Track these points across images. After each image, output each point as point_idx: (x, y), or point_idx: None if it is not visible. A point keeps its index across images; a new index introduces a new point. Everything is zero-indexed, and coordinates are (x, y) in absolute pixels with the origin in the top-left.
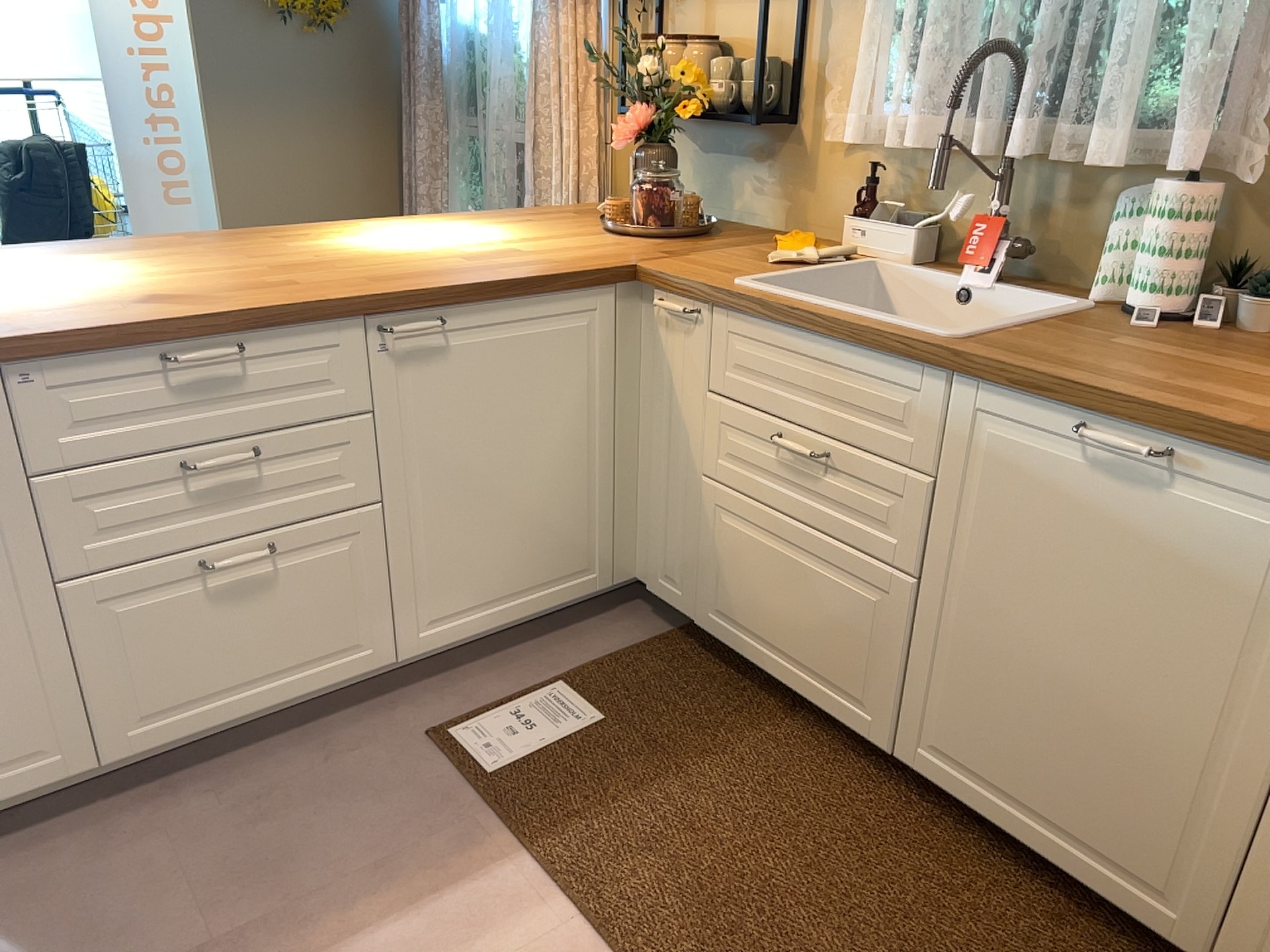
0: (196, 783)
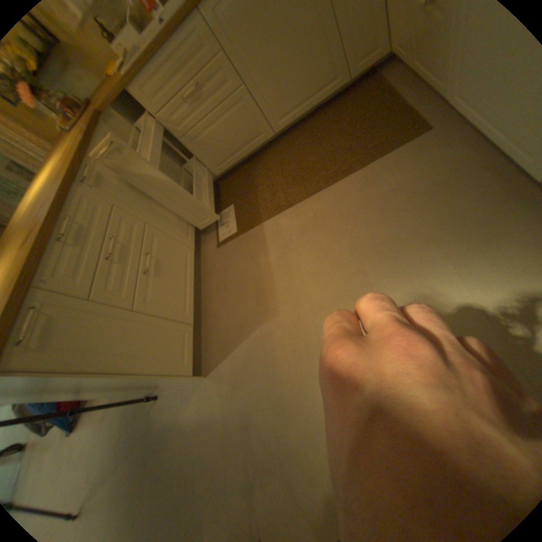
0: (207, 306)
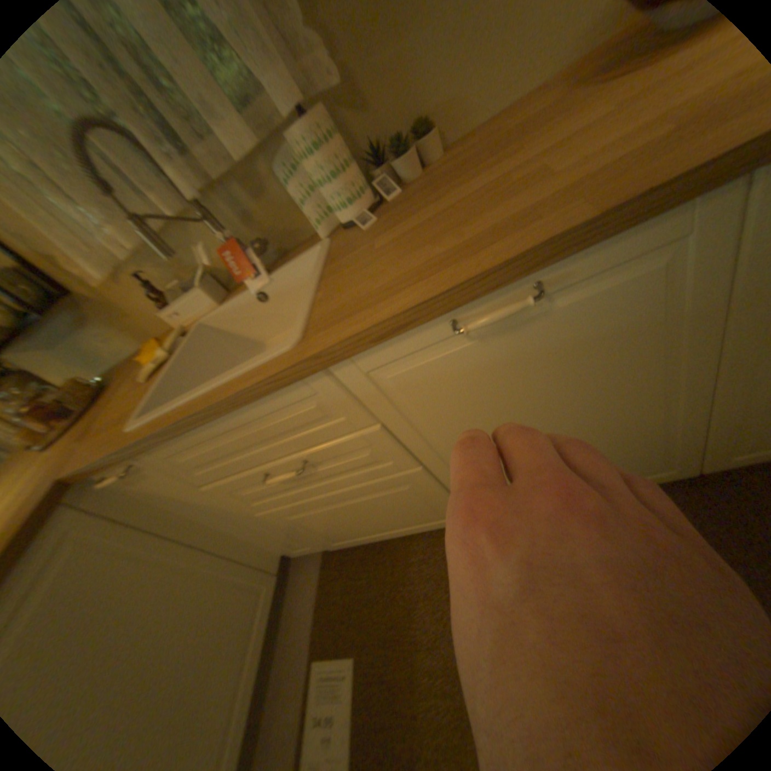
0: None
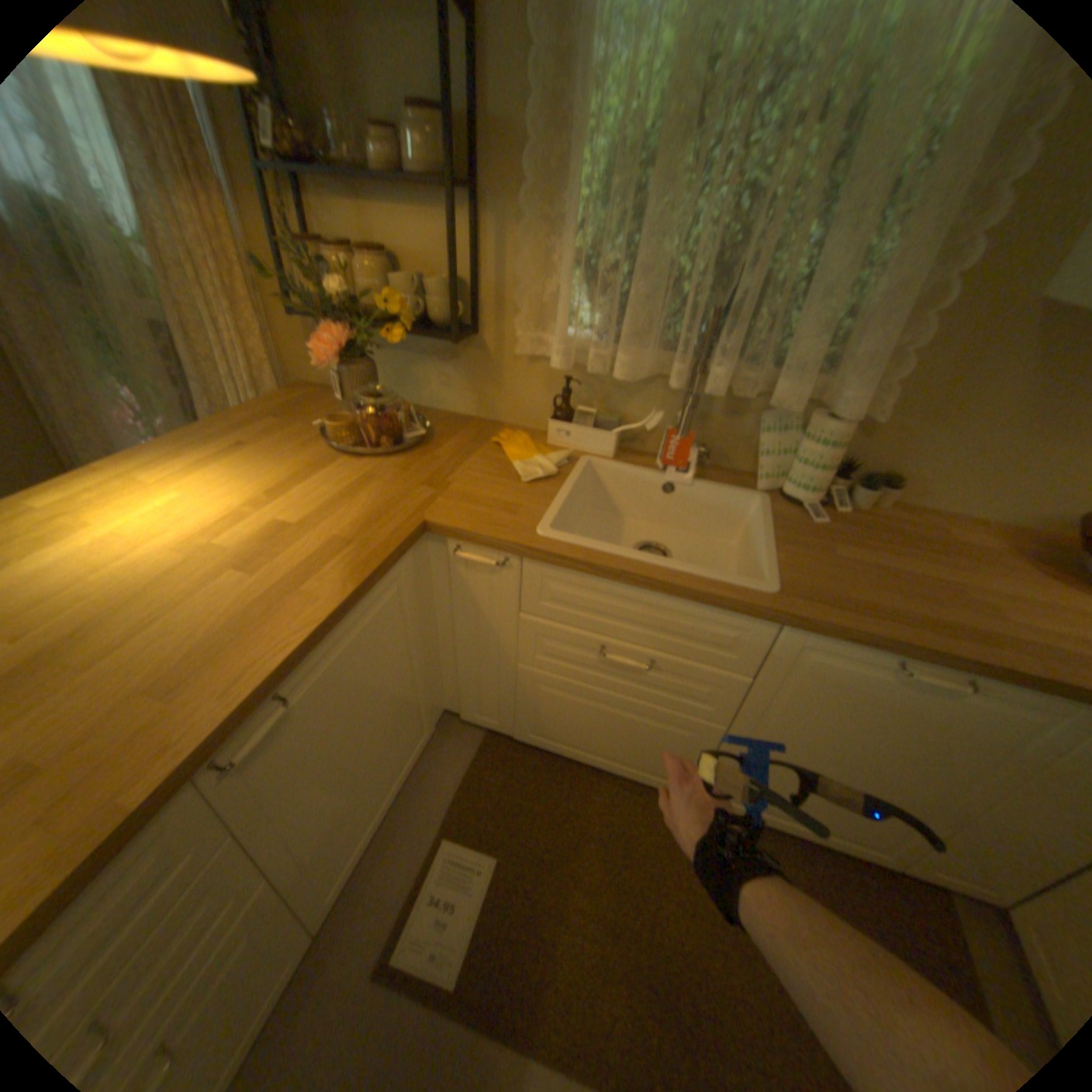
0: None
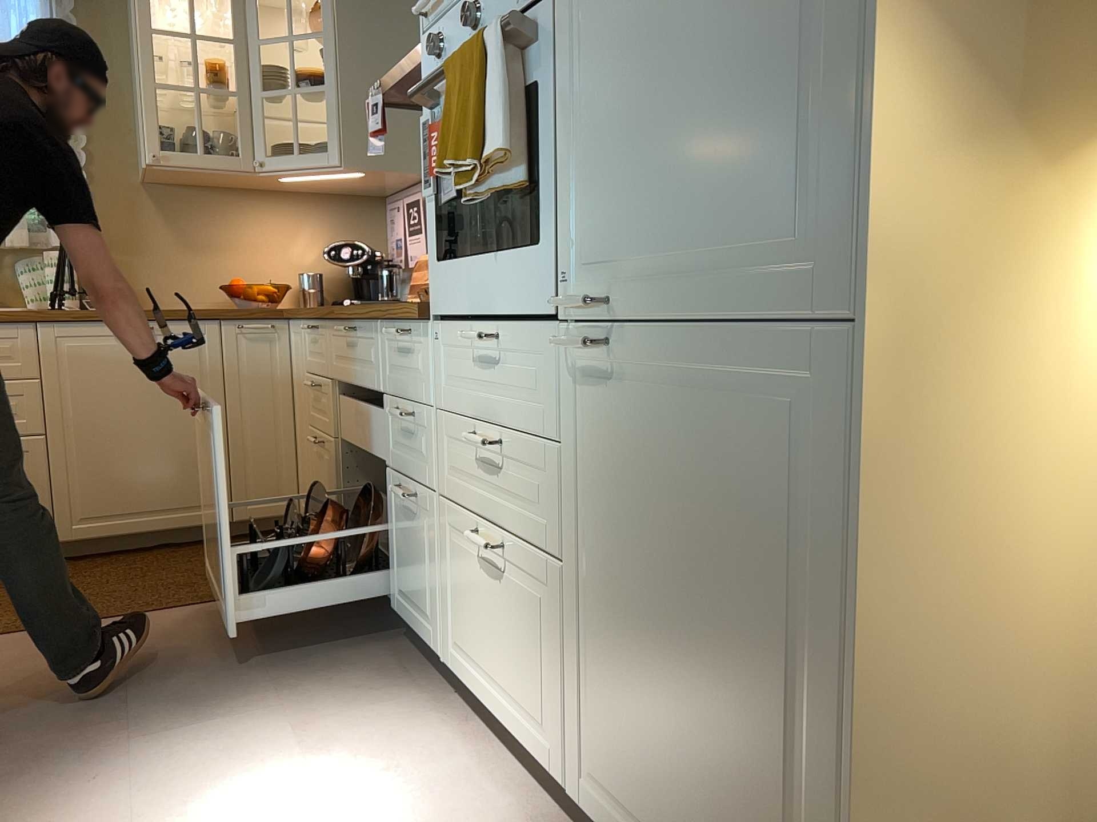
0: None
